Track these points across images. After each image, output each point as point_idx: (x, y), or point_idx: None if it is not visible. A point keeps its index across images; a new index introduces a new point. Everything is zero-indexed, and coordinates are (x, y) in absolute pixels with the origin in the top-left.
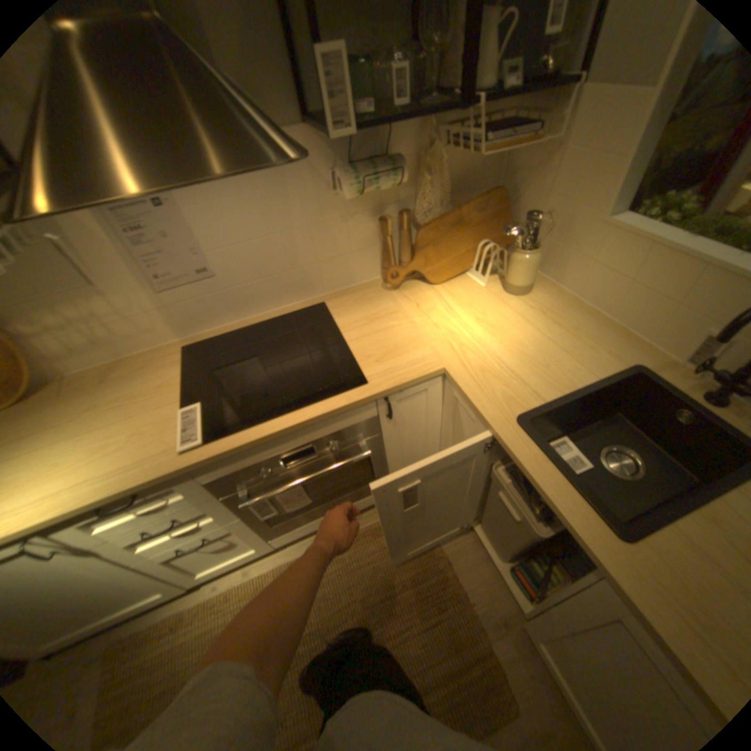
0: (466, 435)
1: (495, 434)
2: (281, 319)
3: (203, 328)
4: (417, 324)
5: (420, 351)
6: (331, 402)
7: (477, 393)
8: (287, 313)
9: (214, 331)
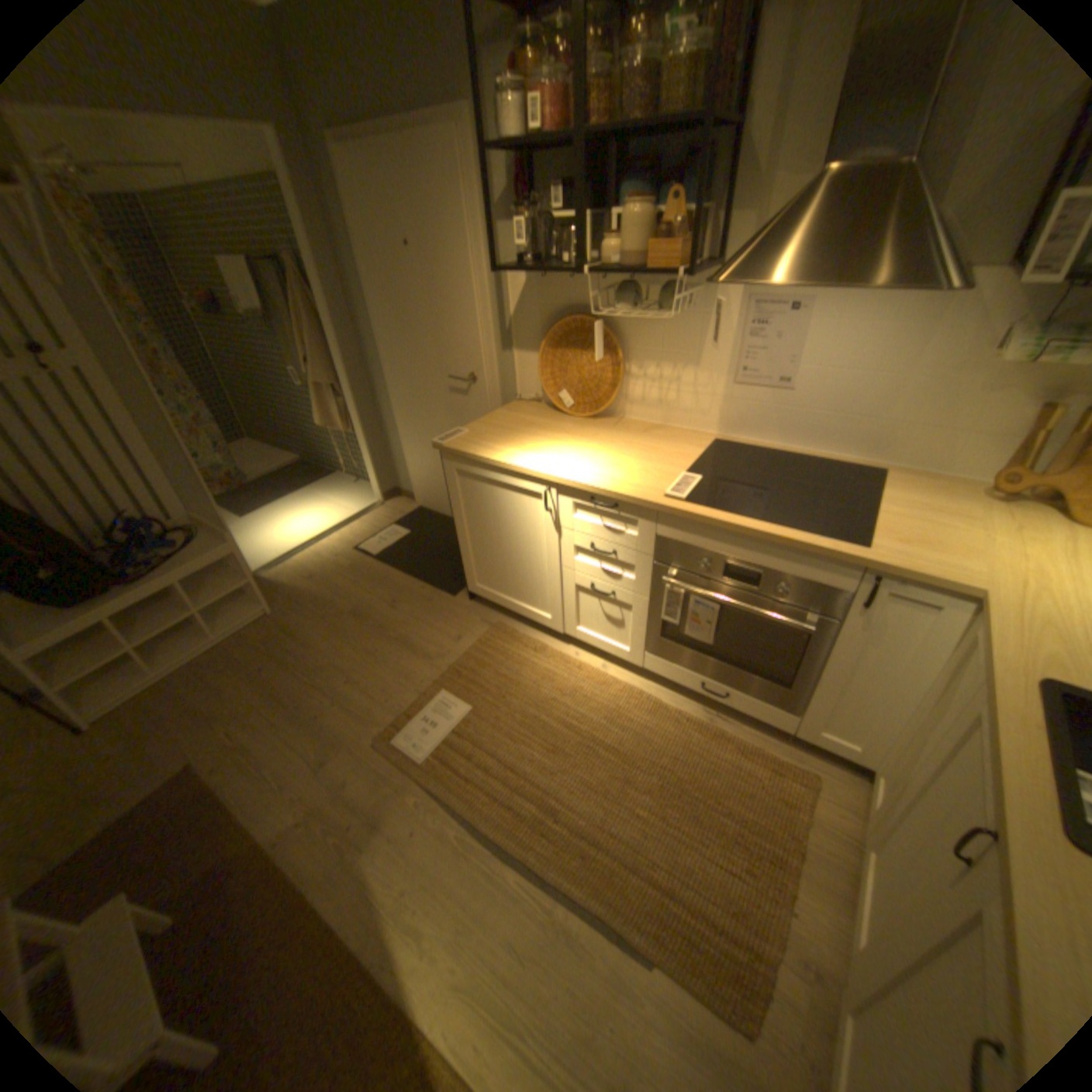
0: (957, 698)
1: (991, 675)
2: (822, 466)
3: (742, 435)
4: (995, 543)
5: (970, 564)
6: (814, 539)
7: (1010, 633)
8: (833, 463)
9: (749, 443)
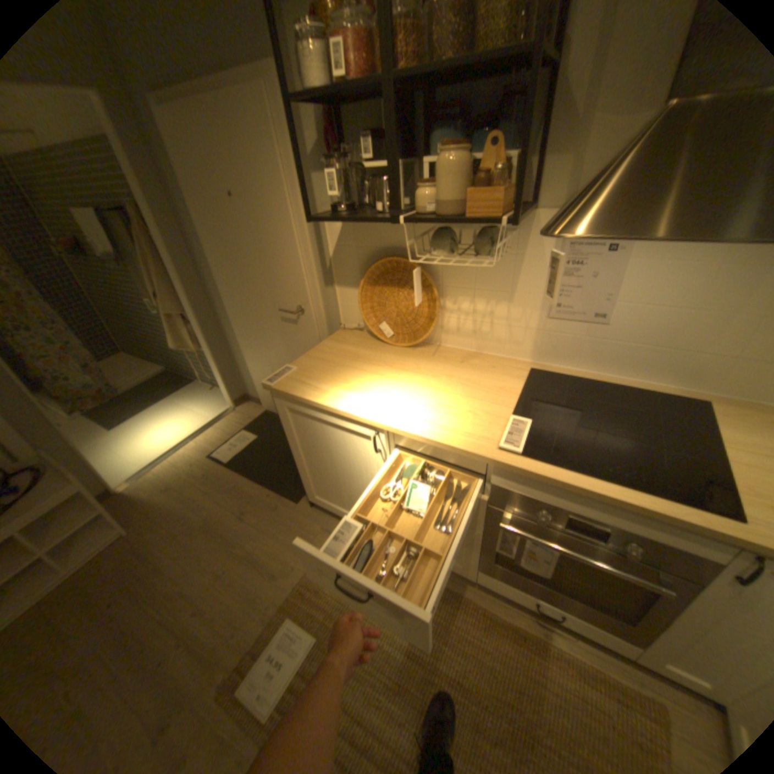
0: None
1: None
2: (639, 392)
3: (556, 362)
4: None
5: None
6: (679, 510)
7: None
8: (649, 390)
9: (564, 370)
